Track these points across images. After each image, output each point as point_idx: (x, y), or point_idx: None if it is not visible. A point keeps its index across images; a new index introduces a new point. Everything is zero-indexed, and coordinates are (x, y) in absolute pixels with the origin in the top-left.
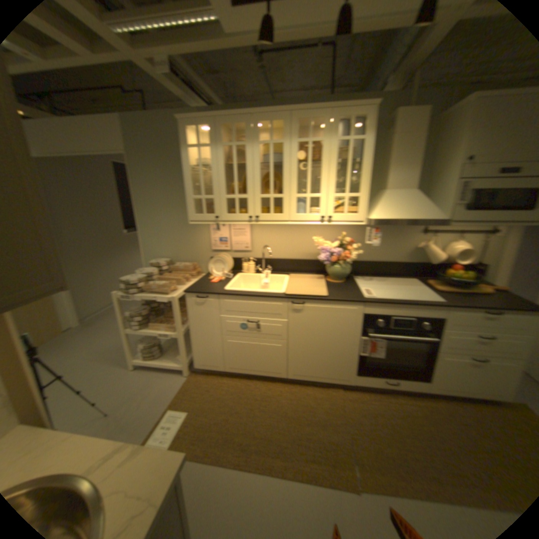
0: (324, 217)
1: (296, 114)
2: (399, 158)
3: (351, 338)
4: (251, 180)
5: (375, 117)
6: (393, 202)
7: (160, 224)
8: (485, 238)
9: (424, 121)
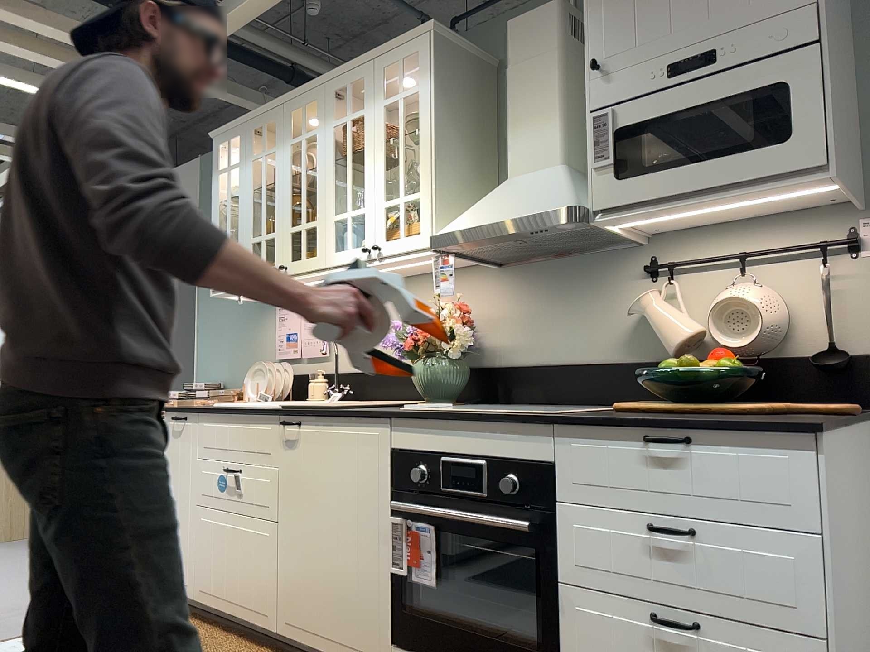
0: (372, 250)
1: (332, 85)
2: (518, 111)
3: (374, 518)
4: (281, 205)
5: (431, 51)
6: (494, 199)
7: (223, 318)
8: (814, 265)
9: (551, 31)
